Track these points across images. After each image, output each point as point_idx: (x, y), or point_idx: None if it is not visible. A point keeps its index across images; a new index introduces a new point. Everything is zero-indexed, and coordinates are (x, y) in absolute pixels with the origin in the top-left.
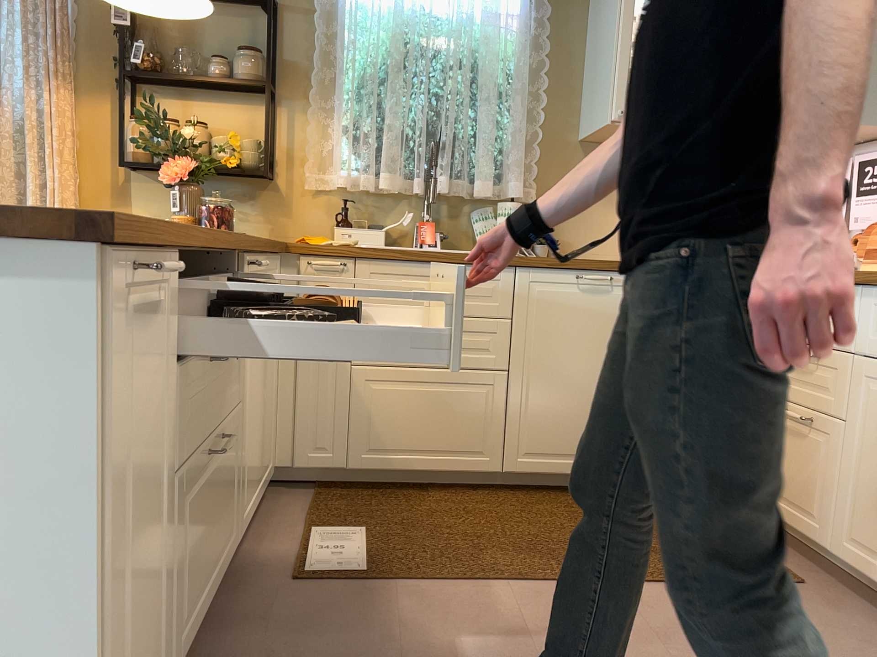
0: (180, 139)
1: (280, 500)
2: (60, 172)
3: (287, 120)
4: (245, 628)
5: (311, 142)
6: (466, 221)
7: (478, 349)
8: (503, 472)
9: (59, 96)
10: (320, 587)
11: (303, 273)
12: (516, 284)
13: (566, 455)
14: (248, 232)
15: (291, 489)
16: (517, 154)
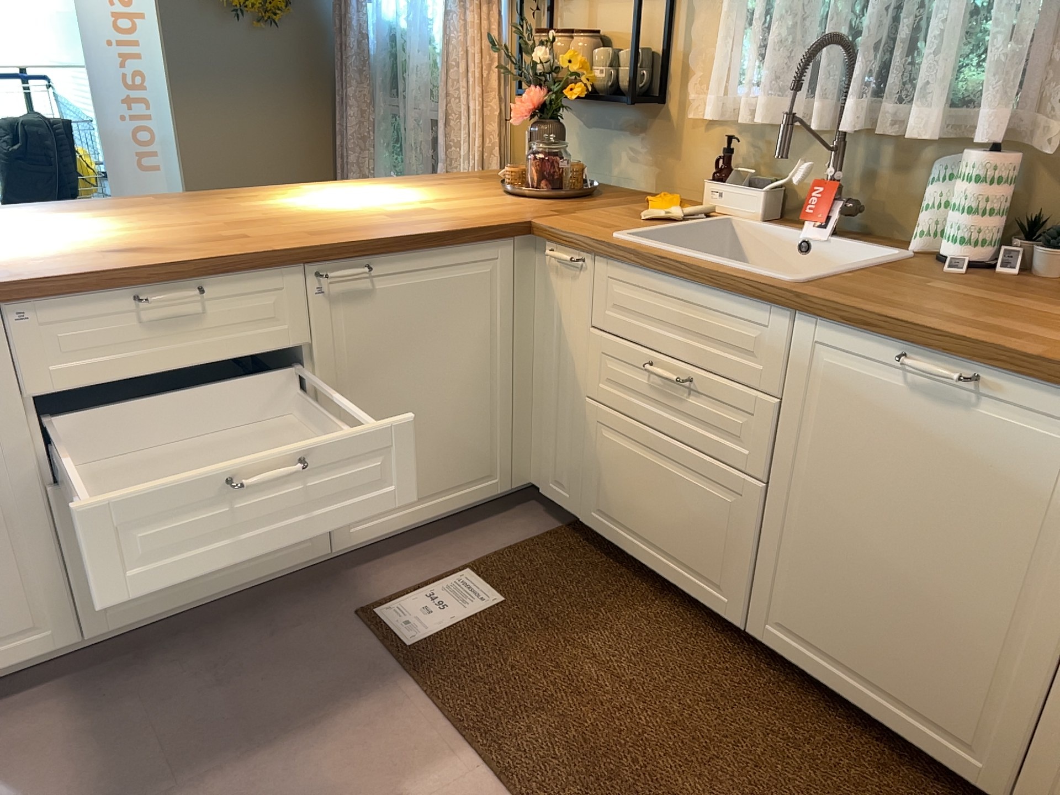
0: (531, 66)
1: (513, 521)
2: (476, 103)
3: (683, 13)
4: (263, 629)
5: (695, 49)
6: (918, 185)
7: (726, 431)
8: (749, 628)
9: (476, 18)
10: (361, 633)
11: (548, 263)
12: (793, 342)
13: (839, 662)
14: (635, 177)
15: (545, 514)
16: (1001, 52)
